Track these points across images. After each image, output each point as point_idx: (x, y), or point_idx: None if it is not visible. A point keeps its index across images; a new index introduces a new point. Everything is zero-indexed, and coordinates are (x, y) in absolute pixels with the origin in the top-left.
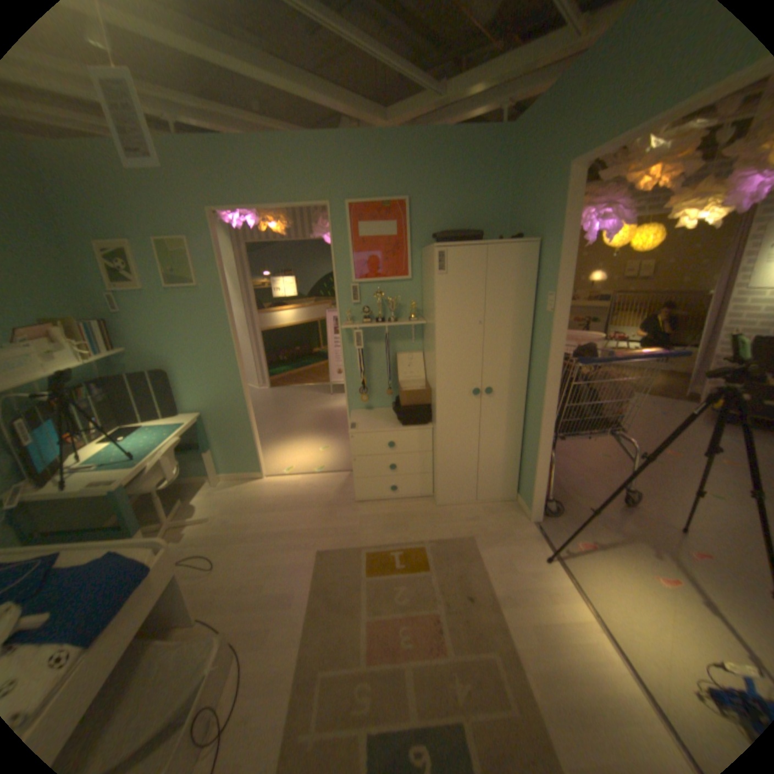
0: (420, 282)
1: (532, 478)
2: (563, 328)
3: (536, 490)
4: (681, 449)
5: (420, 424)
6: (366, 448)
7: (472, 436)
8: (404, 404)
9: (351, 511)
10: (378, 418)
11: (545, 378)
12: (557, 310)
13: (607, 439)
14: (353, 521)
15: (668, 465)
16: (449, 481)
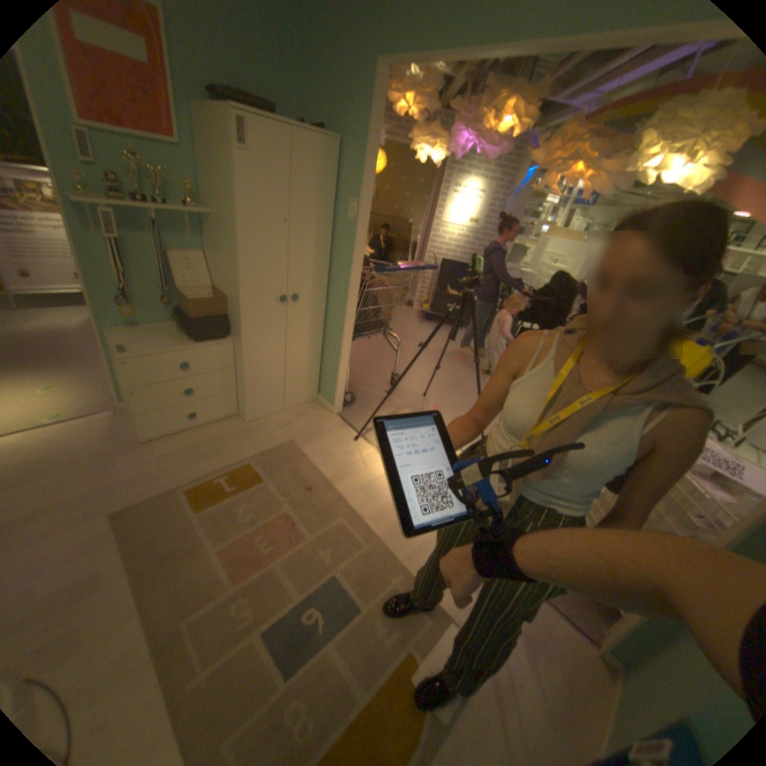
0: (192, 153)
1: (333, 377)
2: (363, 238)
3: (338, 387)
4: (409, 342)
5: (218, 339)
6: (148, 375)
7: (279, 346)
8: (195, 317)
9: (138, 456)
10: (155, 336)
11: (346, 286)
12: (360, 219)
13: (366, 340)
14: (147, 465)
15: (405, 354)
16: (258, 396)
